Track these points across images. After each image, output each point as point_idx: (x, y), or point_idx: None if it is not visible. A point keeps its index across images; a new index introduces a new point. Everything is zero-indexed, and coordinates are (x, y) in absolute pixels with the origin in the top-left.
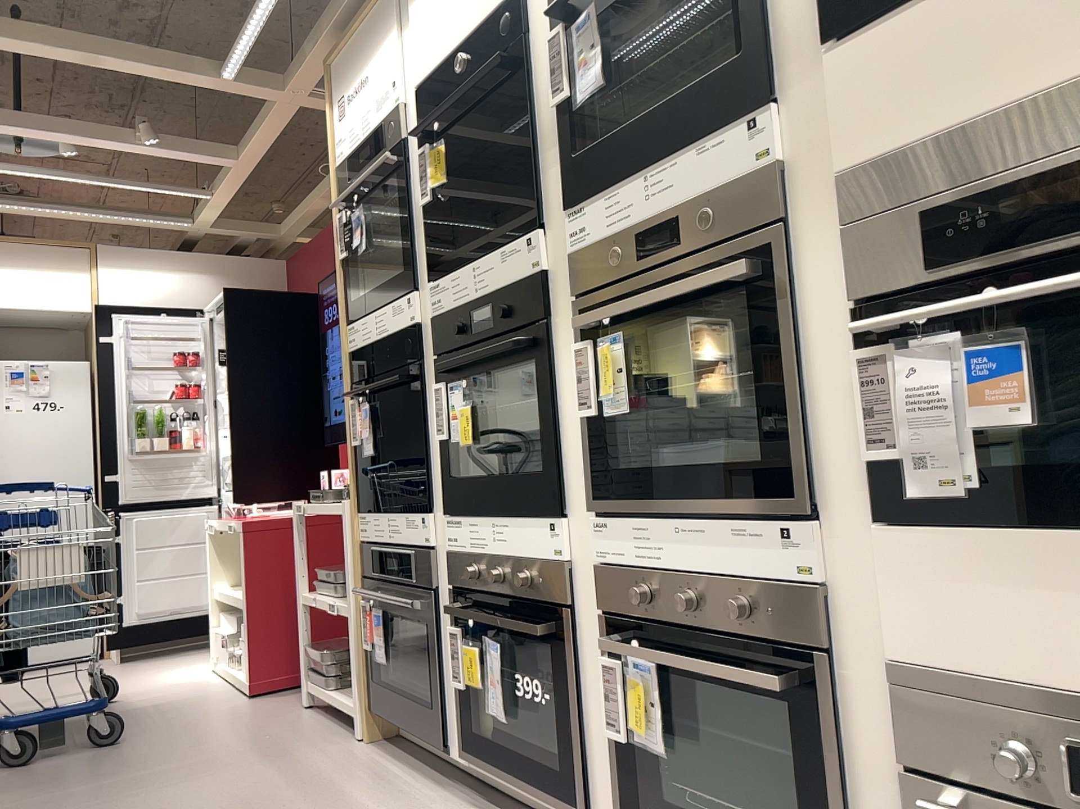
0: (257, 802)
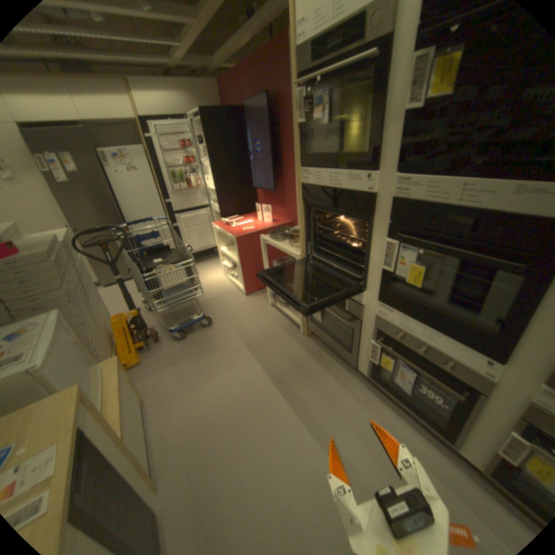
0: (283, 378)
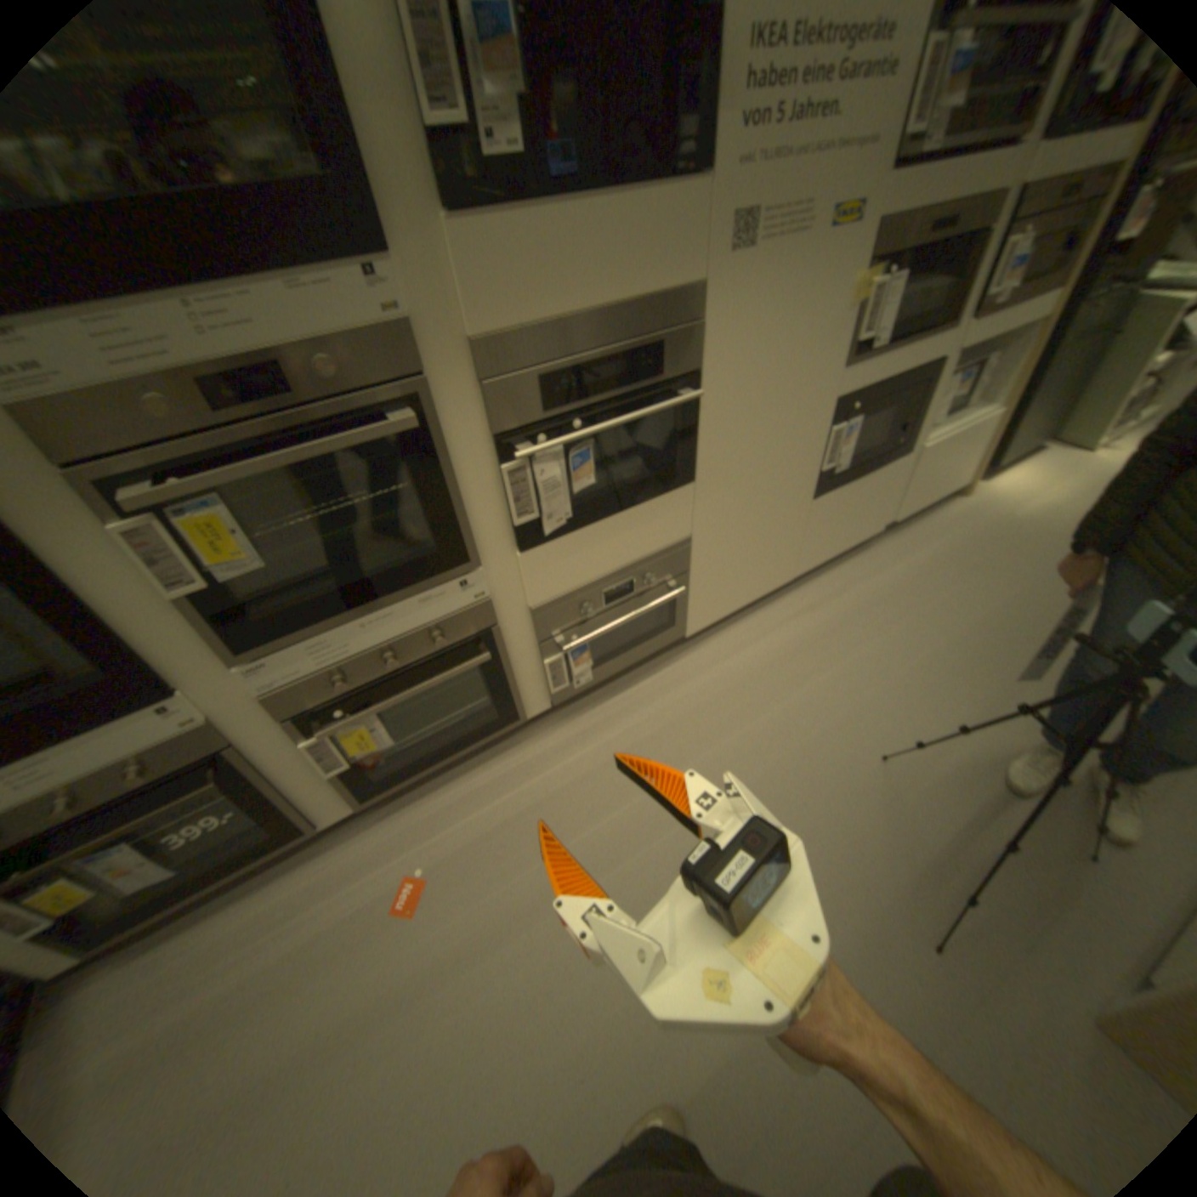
0: None
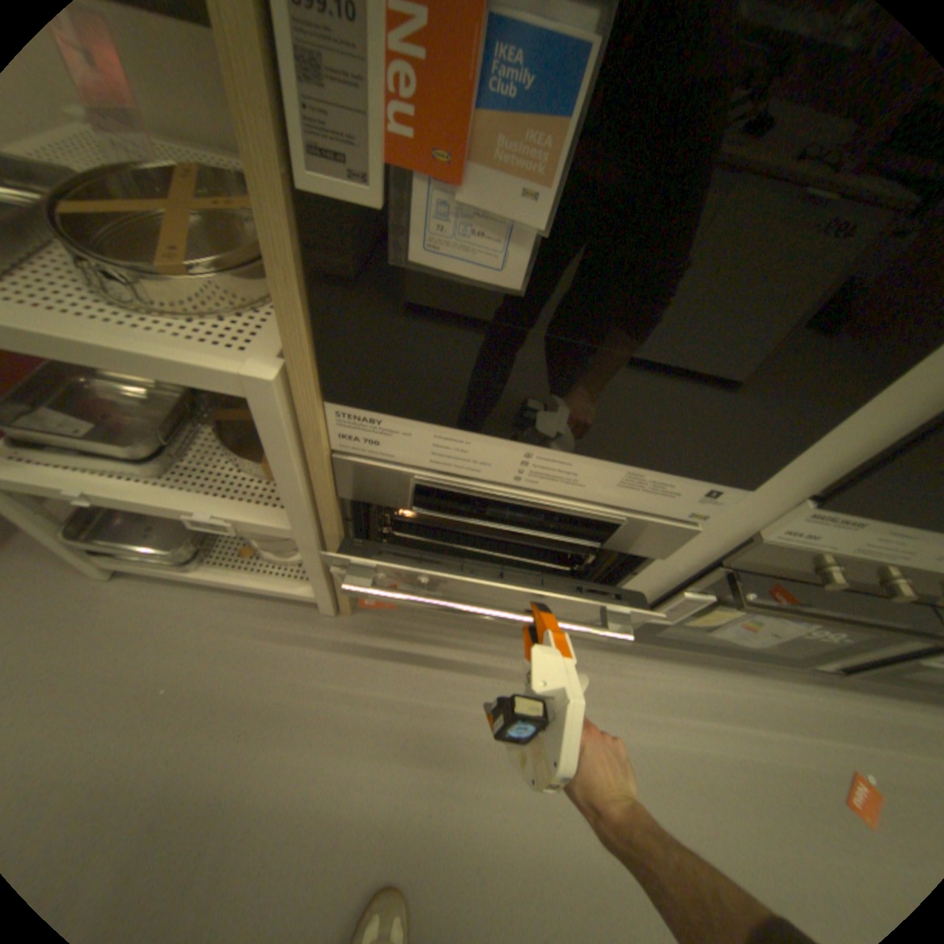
0: (405, 833)
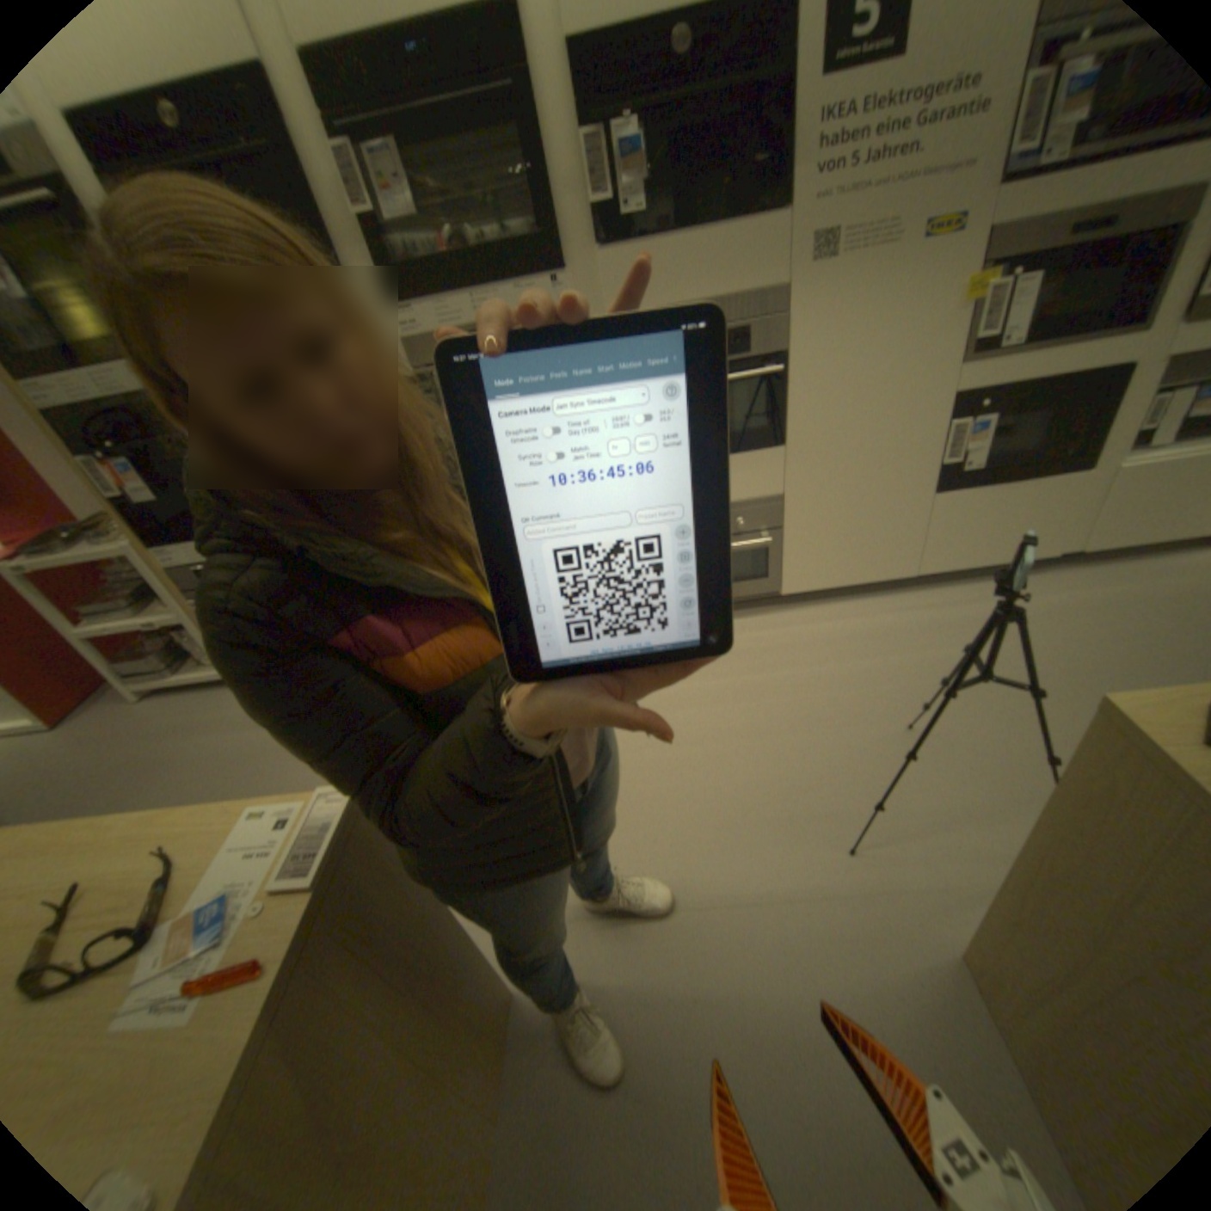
0: (247, 752)
